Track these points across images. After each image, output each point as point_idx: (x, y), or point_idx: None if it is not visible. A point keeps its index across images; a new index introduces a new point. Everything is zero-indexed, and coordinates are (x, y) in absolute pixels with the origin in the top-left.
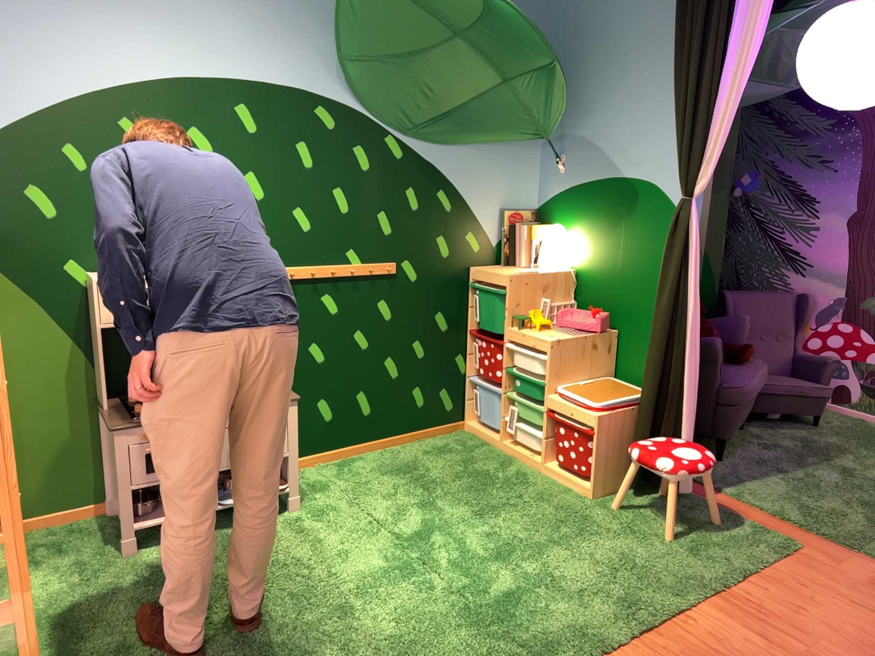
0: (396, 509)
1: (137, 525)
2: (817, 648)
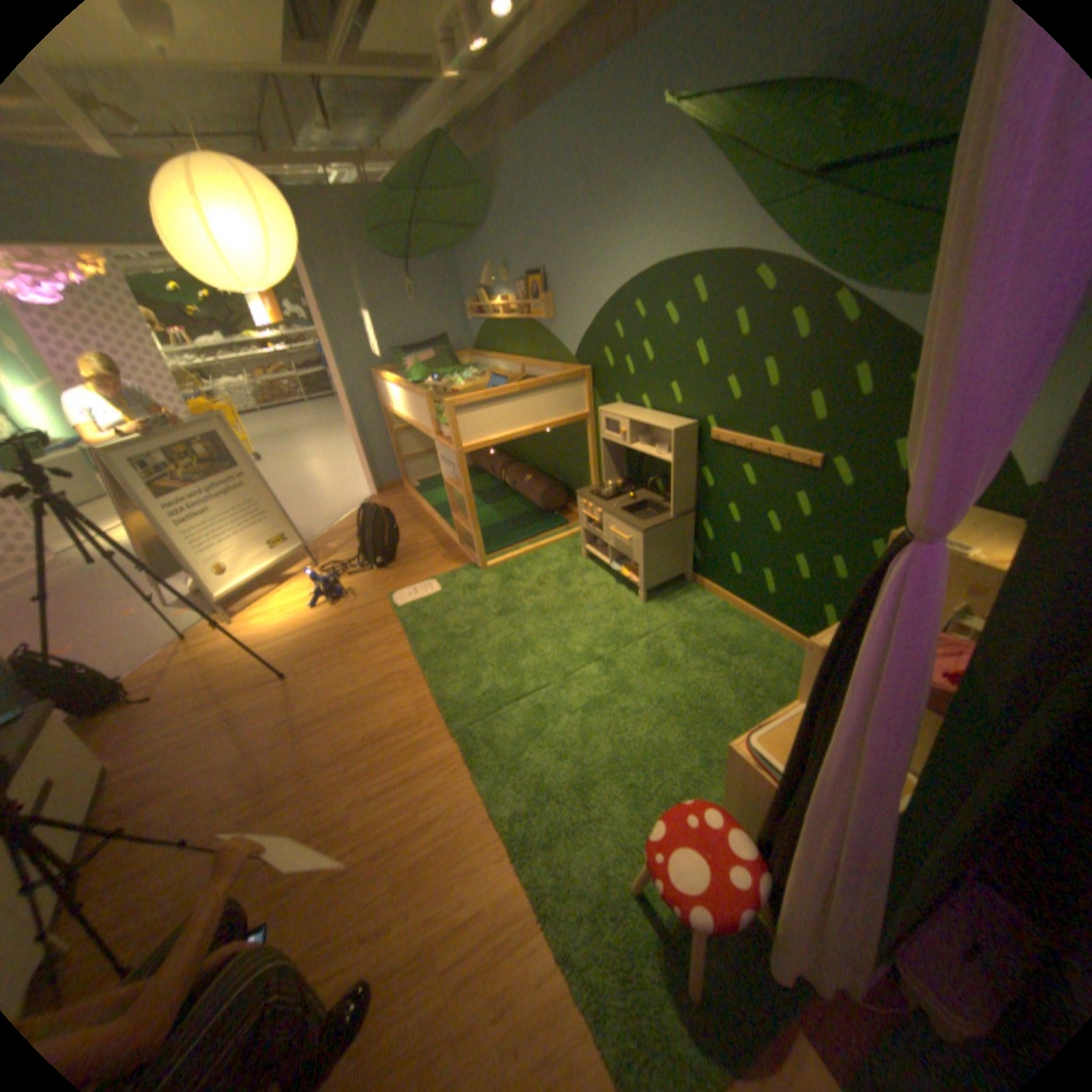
0: (657, 653)
1: (587, 548)
2: (433, 987)
